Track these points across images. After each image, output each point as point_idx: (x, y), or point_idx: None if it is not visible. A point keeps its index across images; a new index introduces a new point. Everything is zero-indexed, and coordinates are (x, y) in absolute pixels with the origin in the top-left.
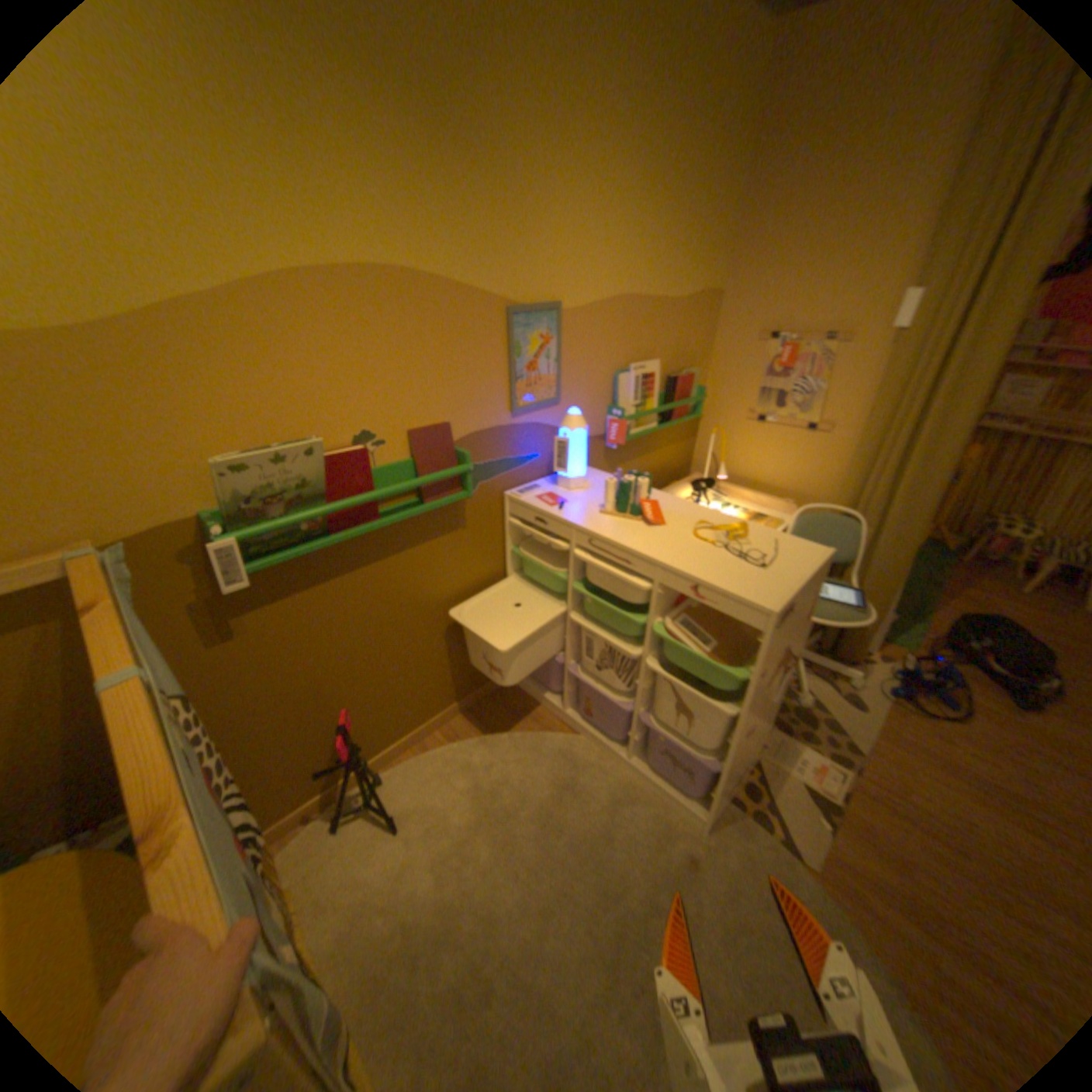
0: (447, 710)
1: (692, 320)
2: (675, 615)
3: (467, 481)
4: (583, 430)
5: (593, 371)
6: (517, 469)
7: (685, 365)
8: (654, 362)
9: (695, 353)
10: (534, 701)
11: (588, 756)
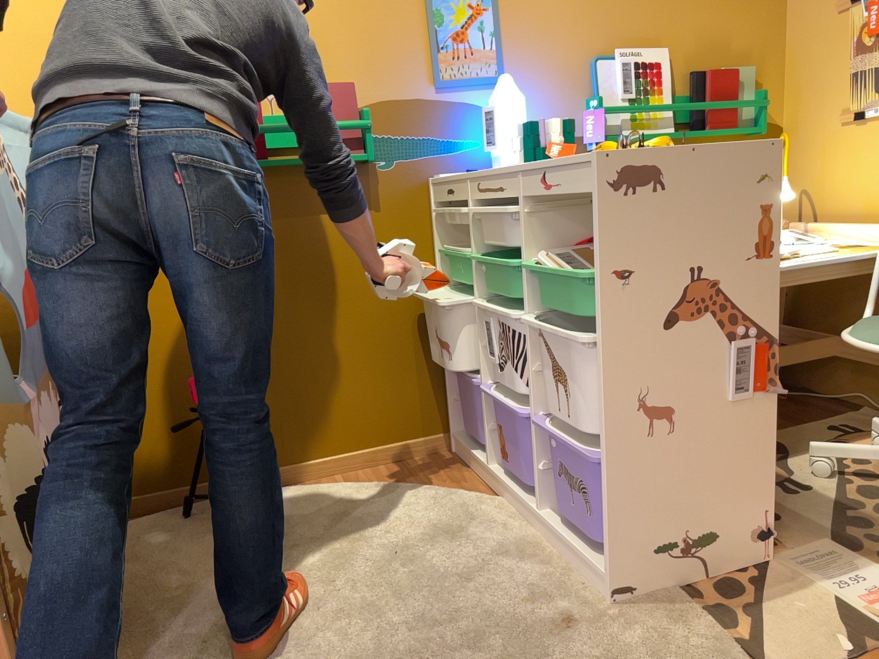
0: (356, 452)
1: (730, 7)
2: (558, 252)
3: (367, 141)
4: (514, 96)
5: (556, 54)
6: (448, 154)
7: (730, 64)
8: (661, 51)
9: (748, 51)
10: (467, 469)
11: (496, 516)
